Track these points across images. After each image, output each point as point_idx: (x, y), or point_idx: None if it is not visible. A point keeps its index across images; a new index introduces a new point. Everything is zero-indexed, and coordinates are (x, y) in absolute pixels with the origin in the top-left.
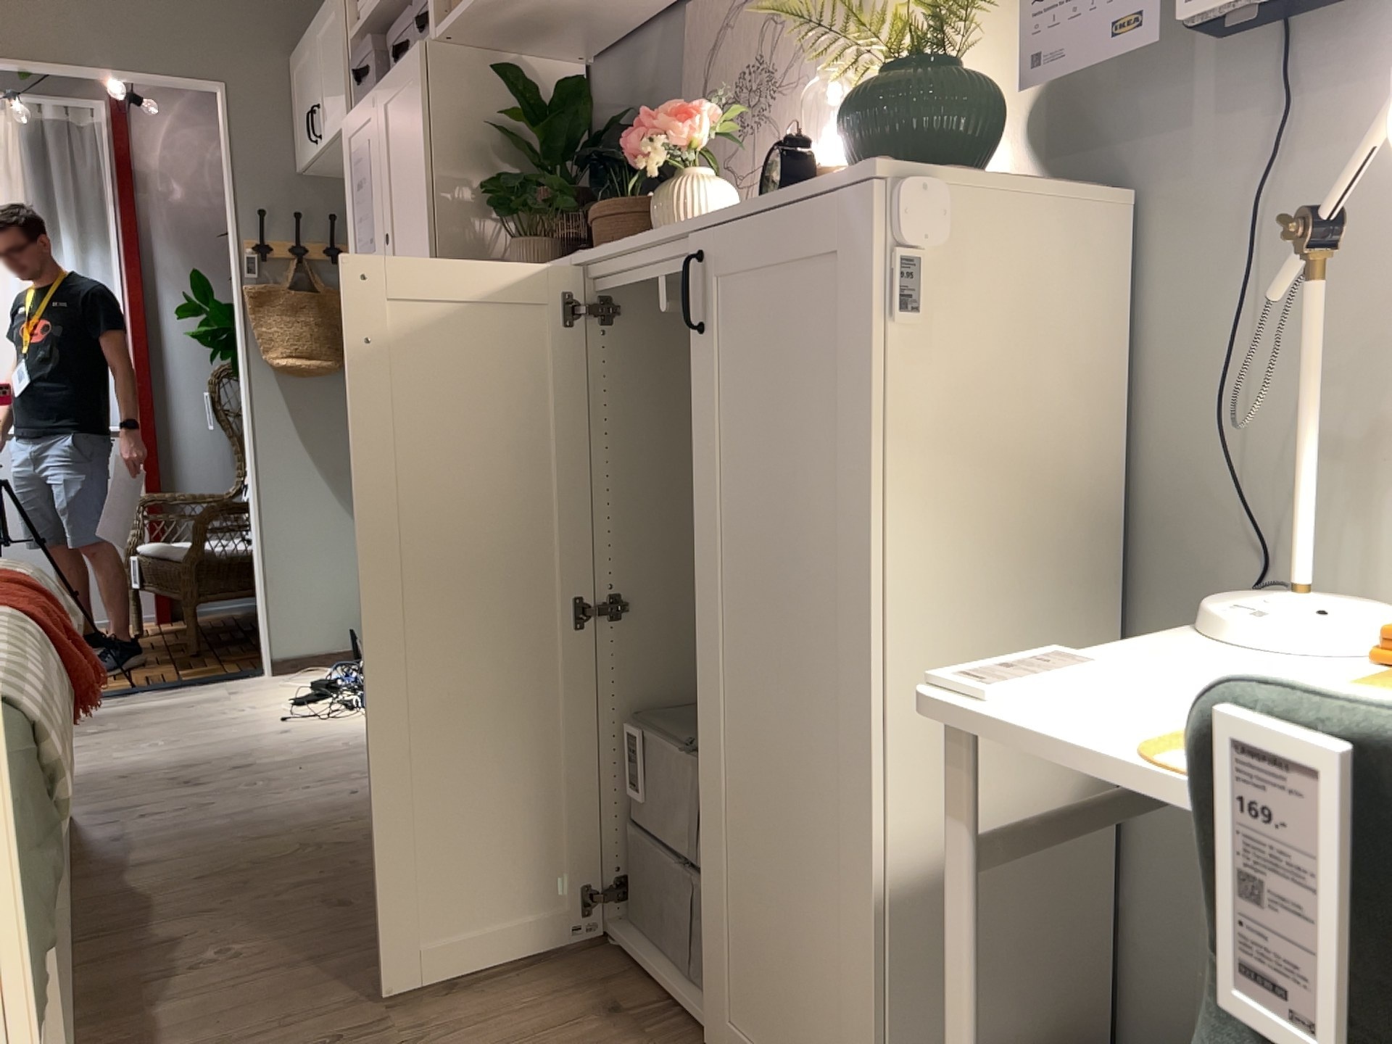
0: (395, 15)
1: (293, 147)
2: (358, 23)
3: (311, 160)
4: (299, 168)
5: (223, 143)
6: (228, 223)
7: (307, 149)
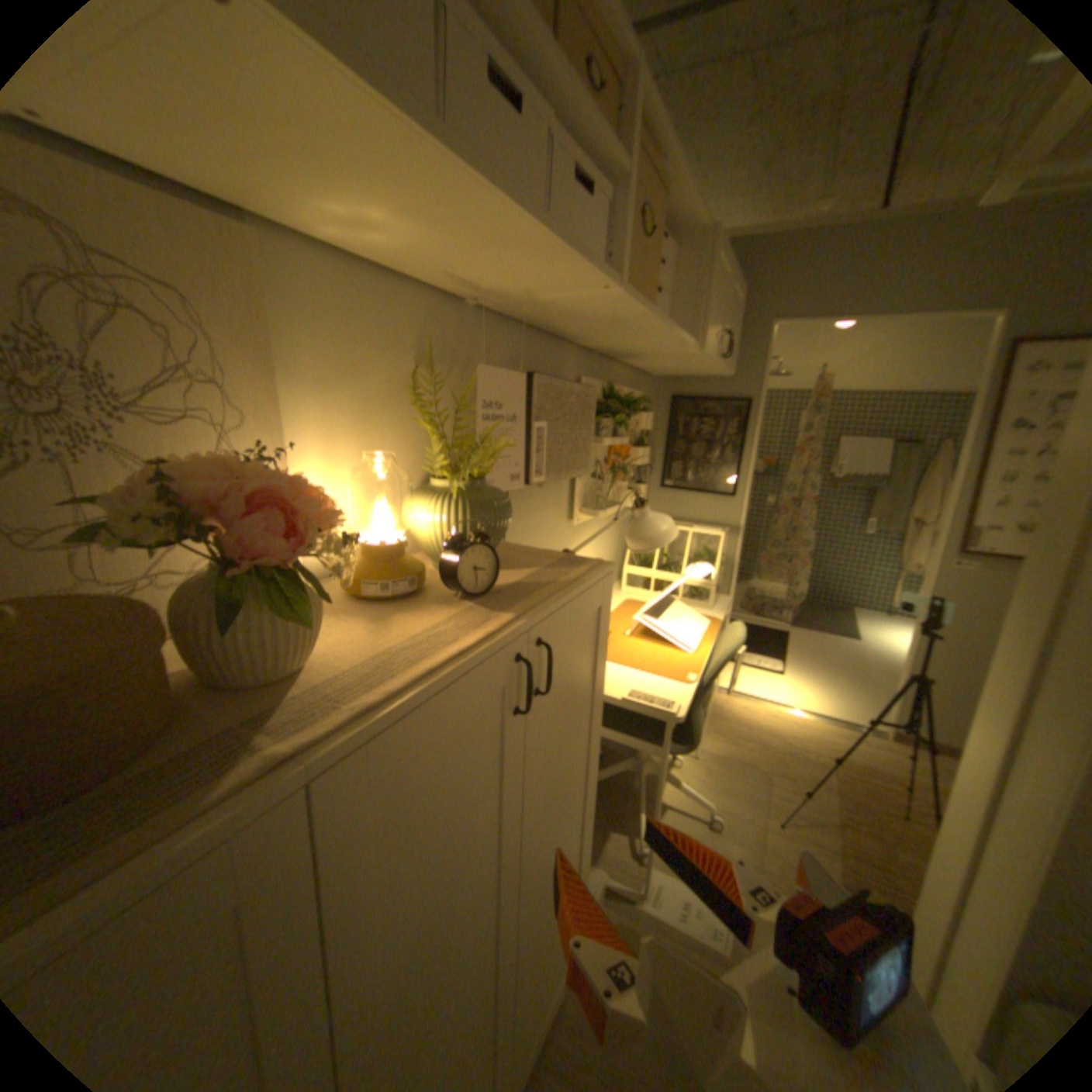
0: None
1: None
2: None
3: None
4: None
5: None
6: None
7: None
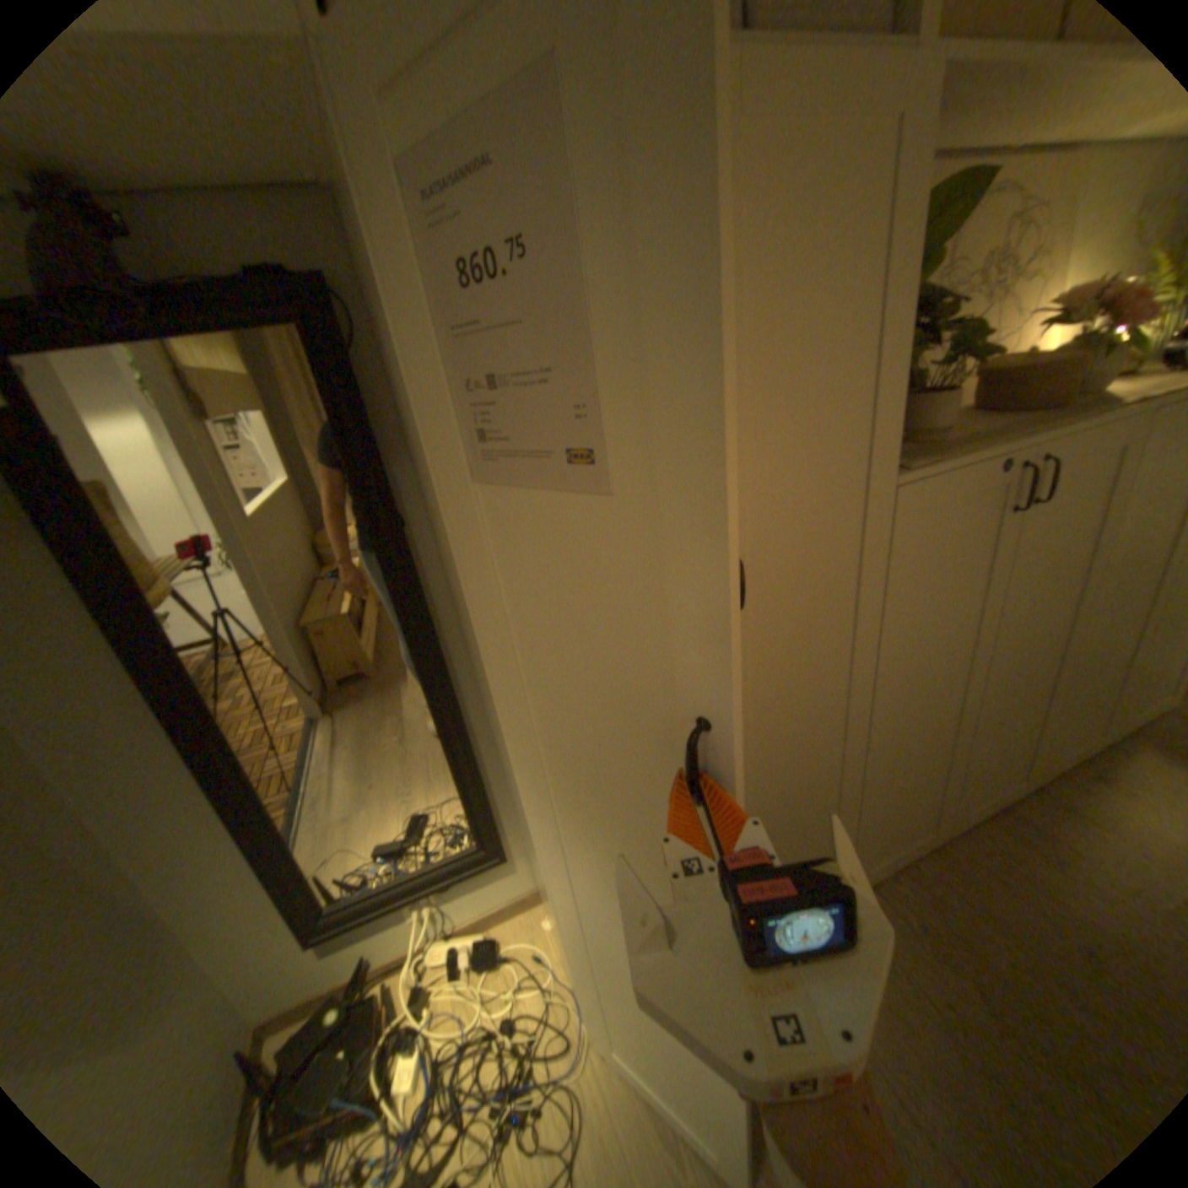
0: None
1: None
2: None
3: None
4: None
5: None
6: None
7: None
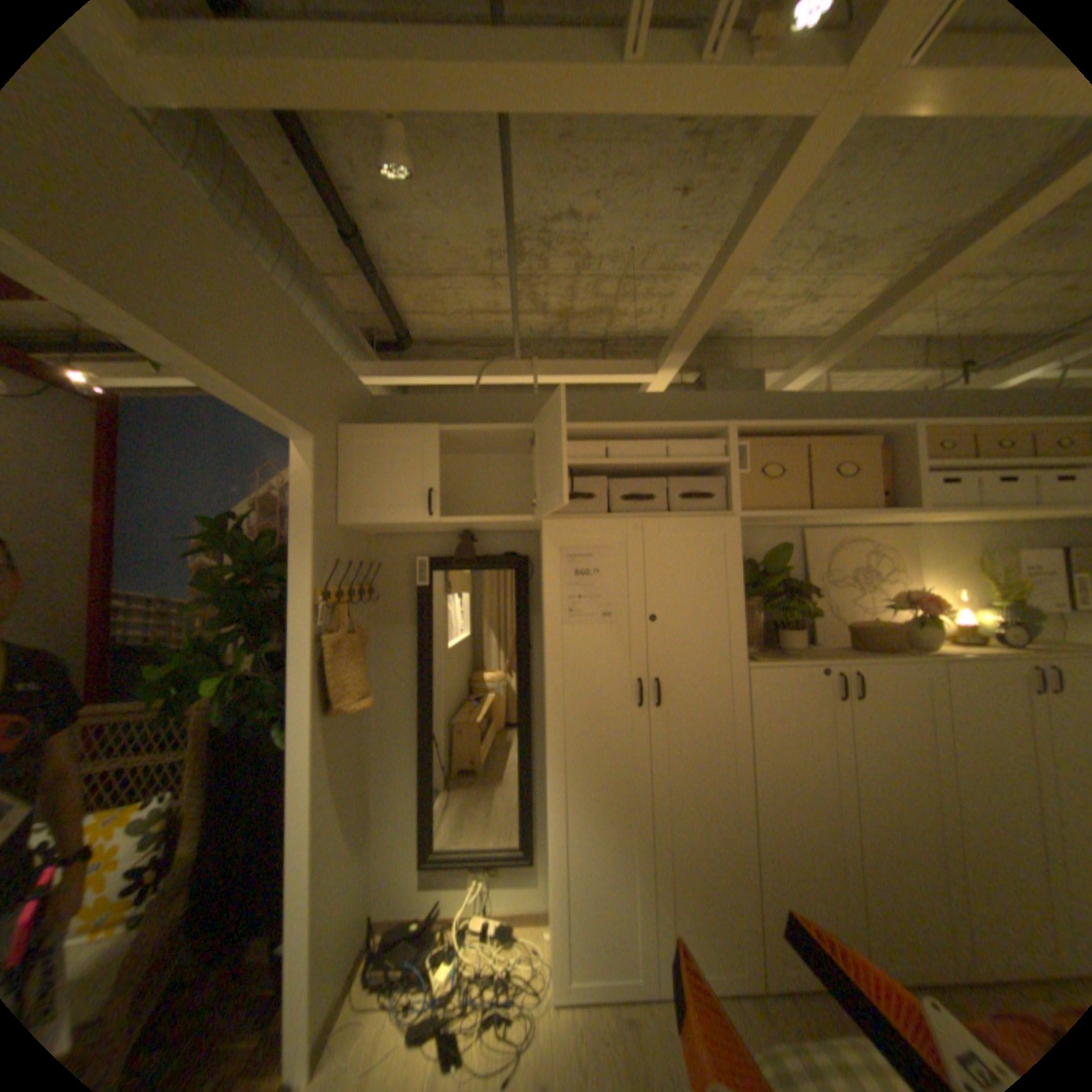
0: (601, 469)
1: (337, 503)
2: (572, 464)
3: (393, 524)
4: (353, 524)
5: (301, 493)
6: (288, 570)
7: (392, 515)
